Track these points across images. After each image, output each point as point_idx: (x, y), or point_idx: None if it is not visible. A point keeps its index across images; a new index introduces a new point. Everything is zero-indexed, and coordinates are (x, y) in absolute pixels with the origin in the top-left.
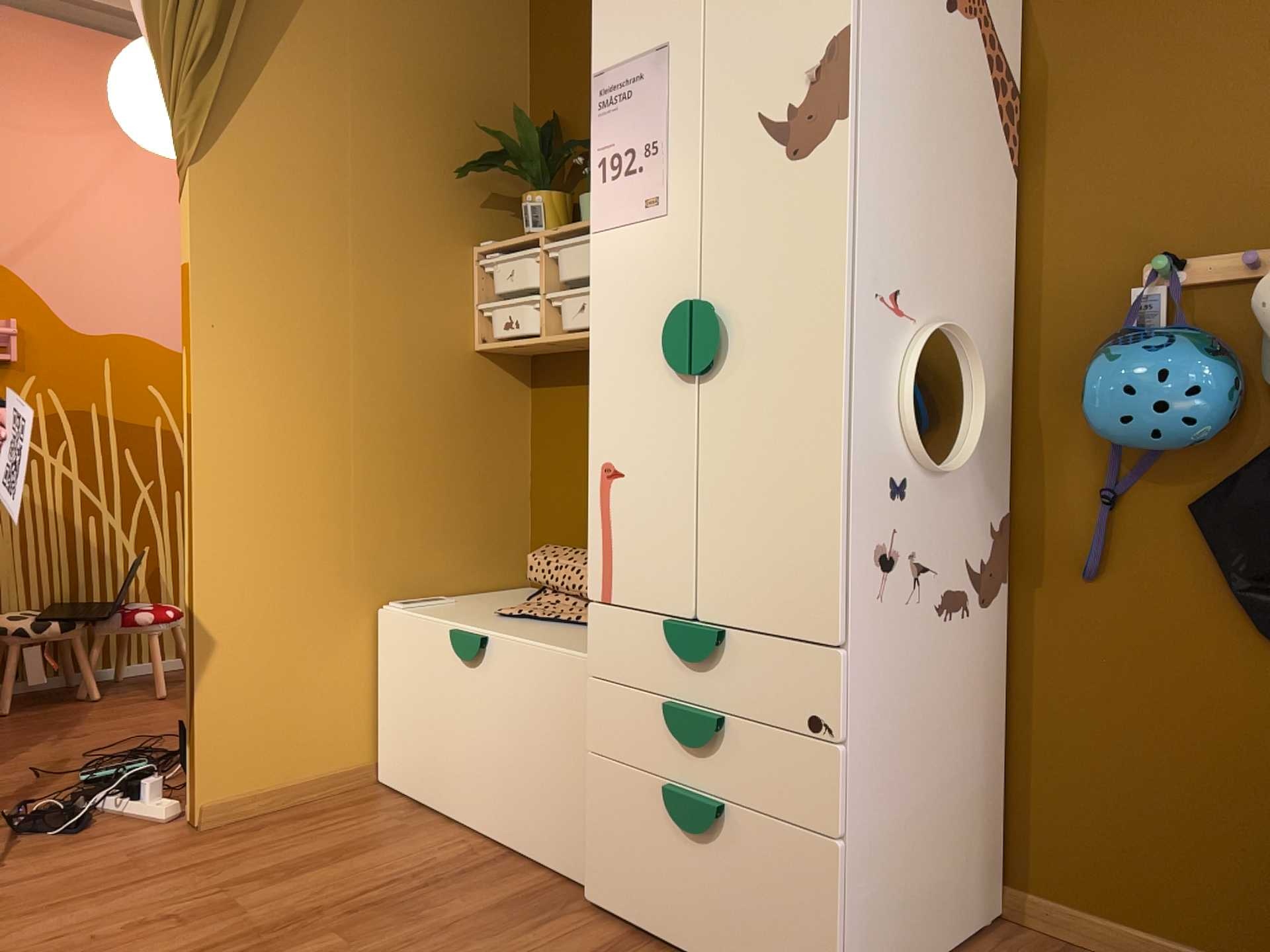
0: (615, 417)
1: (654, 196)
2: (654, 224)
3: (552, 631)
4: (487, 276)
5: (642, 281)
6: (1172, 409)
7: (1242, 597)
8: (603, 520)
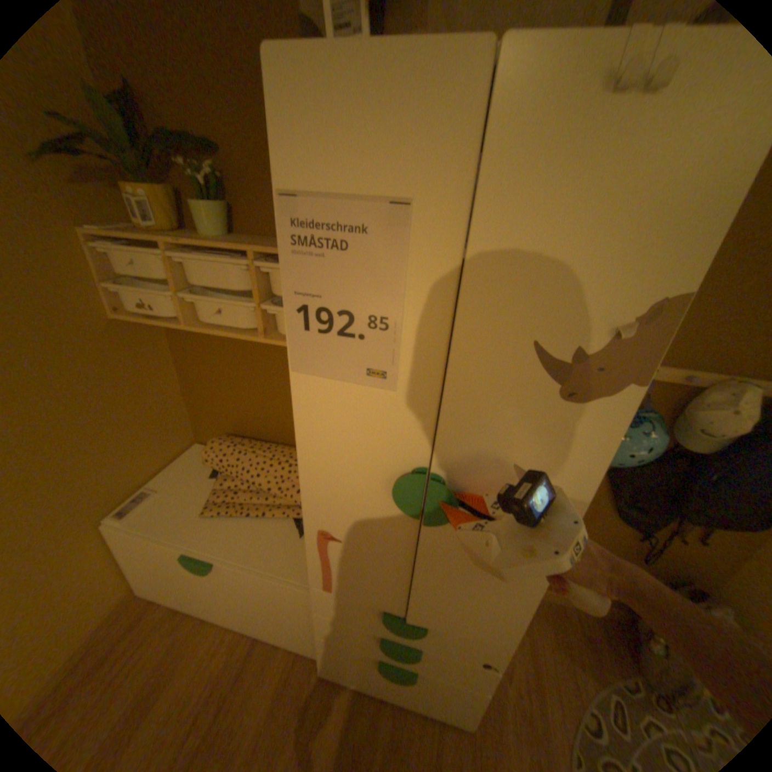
0: (332, 510)
1: (381, 370)
2: (380, 394)
3: (254, 537)
4: (100, 254)
5: (362, 433)
6: (644, 461)
7: (619, 507)
8: (322, 557)
